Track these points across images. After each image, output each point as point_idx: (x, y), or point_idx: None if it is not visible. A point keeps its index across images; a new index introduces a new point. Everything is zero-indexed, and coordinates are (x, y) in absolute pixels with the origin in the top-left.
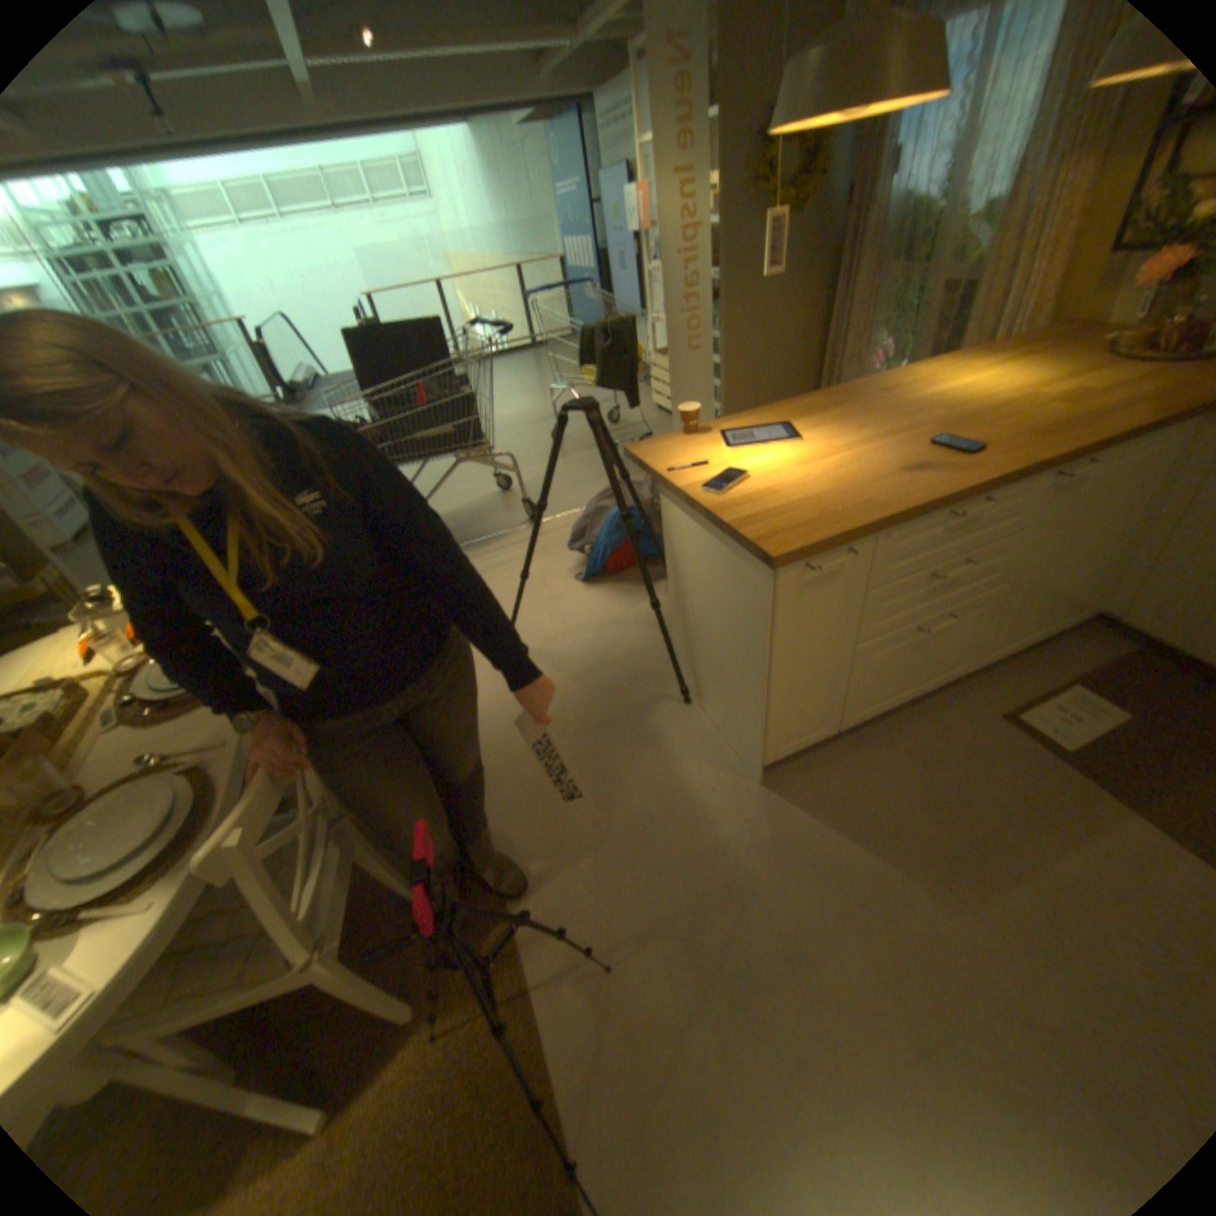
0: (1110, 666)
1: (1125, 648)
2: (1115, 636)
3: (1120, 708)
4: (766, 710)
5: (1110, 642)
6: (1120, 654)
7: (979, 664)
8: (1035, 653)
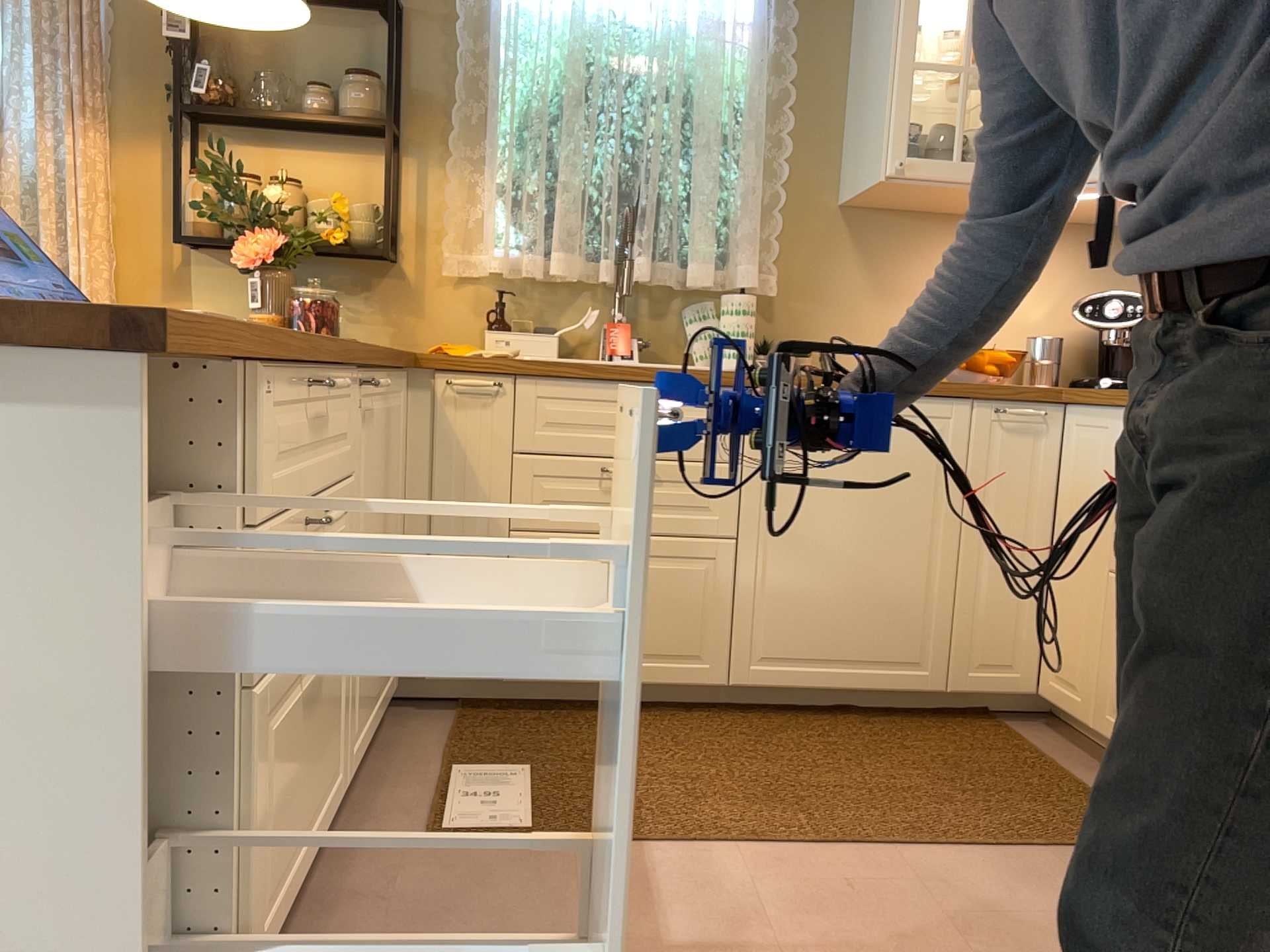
0: (453, 736)
1: (444, 716)
2: (423, 710)
3: (508, 765)
4: (123, 944)
5: (424, 717)
6: (446, 722)
7: (344, 775)
8: (369, 761)
